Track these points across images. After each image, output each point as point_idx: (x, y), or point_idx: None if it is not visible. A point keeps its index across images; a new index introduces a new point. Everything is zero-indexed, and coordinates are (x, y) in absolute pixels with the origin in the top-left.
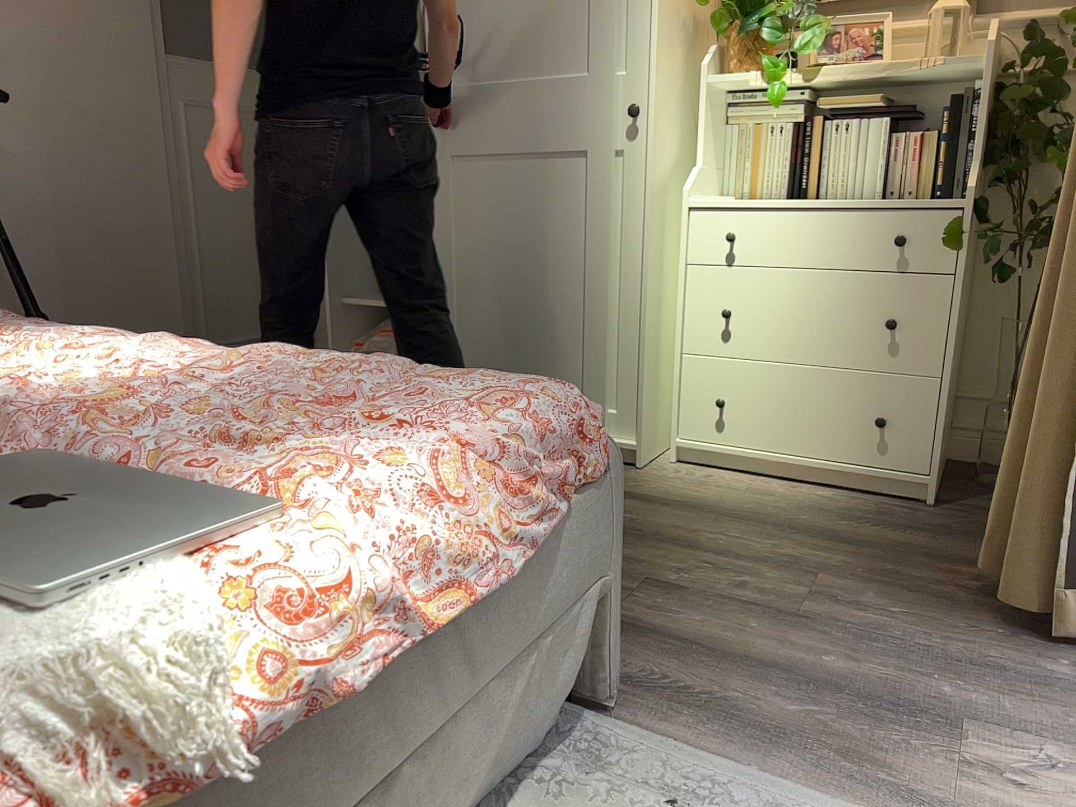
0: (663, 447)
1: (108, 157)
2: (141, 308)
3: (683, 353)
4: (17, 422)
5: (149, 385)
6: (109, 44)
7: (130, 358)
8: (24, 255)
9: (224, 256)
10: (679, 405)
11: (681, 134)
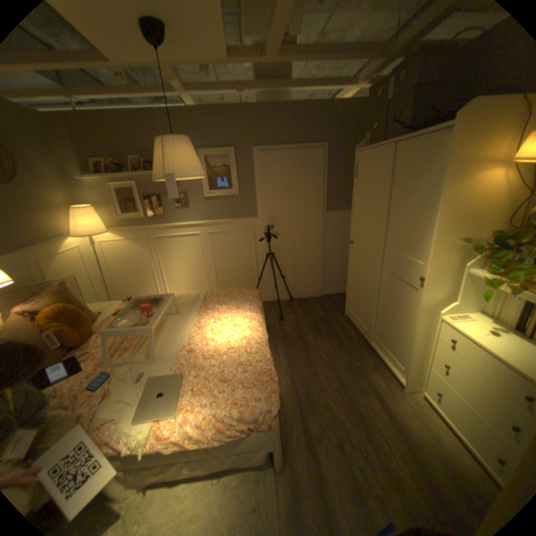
0: (425, 389)
1: (306, 240)
2: (310, 273)
3: (432, 367)
4: (197, 357)
5: (226, 349)
6: (309, 213)
7: (239, 333)
8: (284, 263)
9: (336, 260)
10: (428, 383)
11: (455, 287)
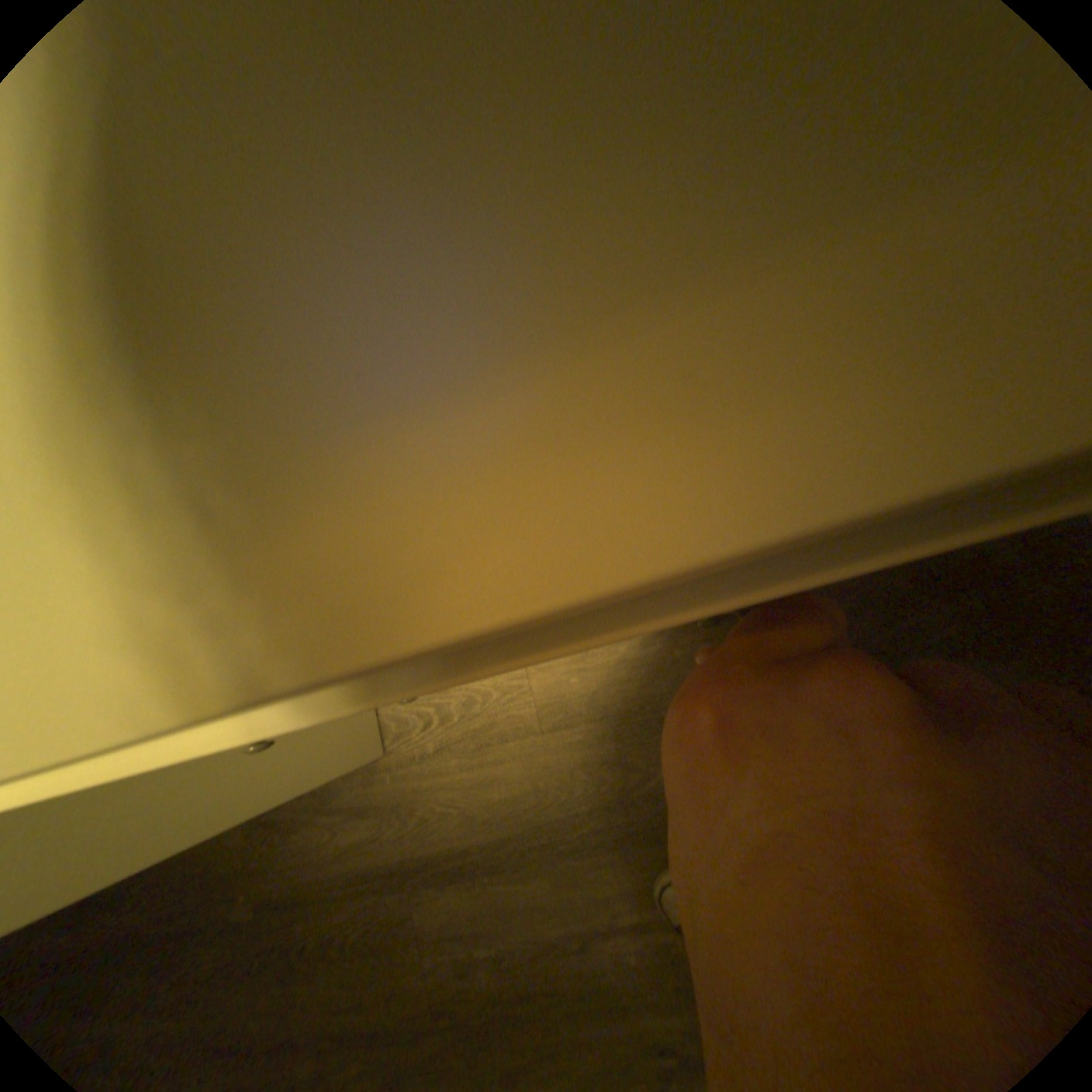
0: None
1: None
2: None
3: None
4: None
5: None
6: None
7: None
8: None
9: None
10: None
11: None
